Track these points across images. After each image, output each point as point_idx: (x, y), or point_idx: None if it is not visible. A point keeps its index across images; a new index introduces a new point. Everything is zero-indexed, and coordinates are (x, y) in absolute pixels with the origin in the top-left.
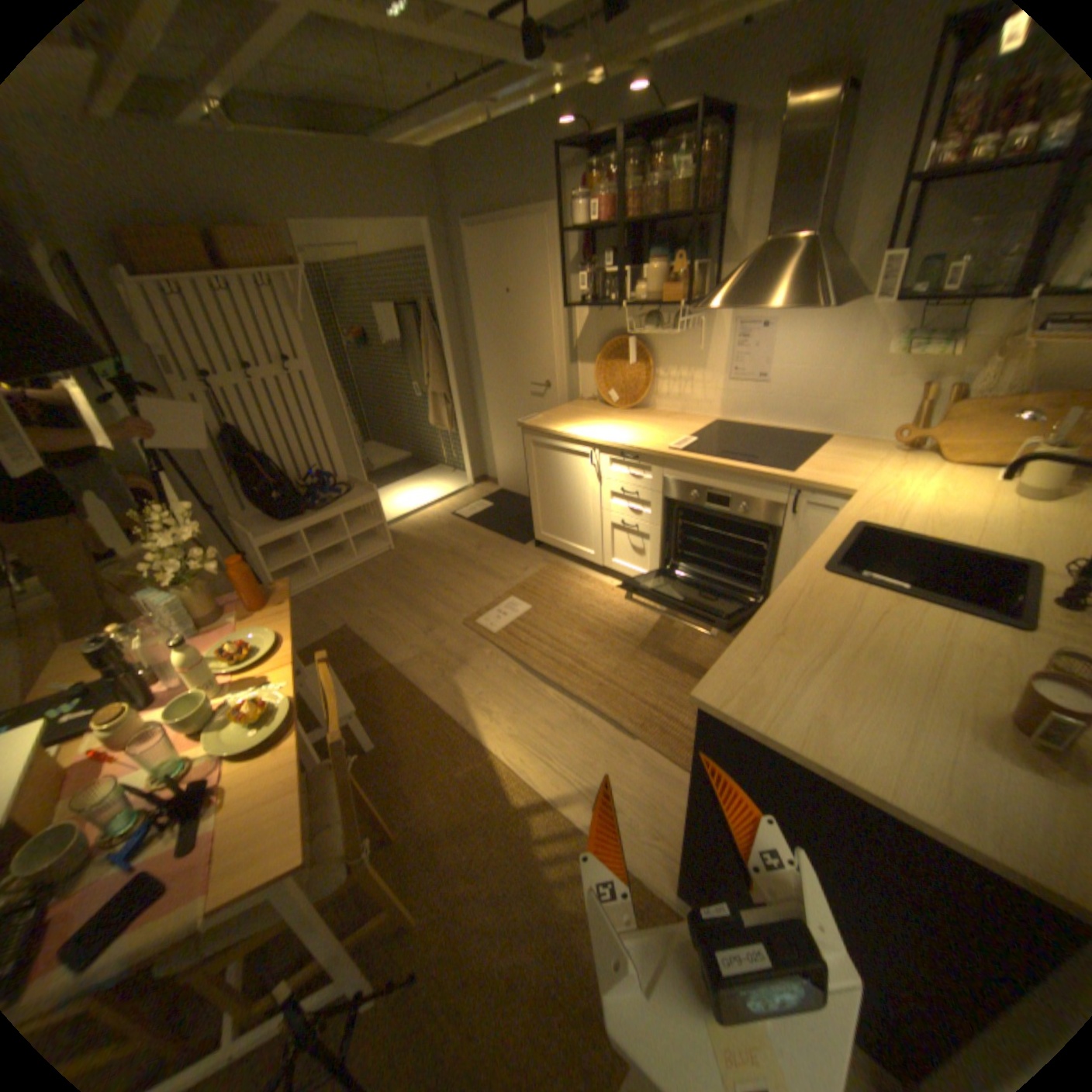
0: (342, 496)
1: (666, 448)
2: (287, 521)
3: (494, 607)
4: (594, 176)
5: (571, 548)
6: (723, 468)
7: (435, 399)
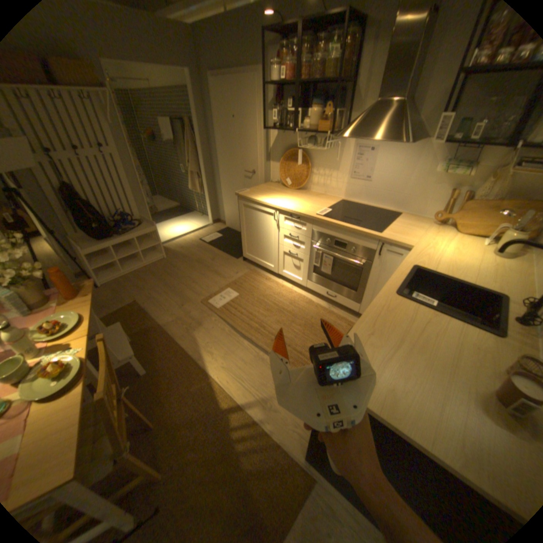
0: (135, 227)
1: (315, 214)
2: (102, 240)
3: (218, 293)
4: (284, 51)
5: (262, 263)
6: (345, 228)
7: (192, 175)
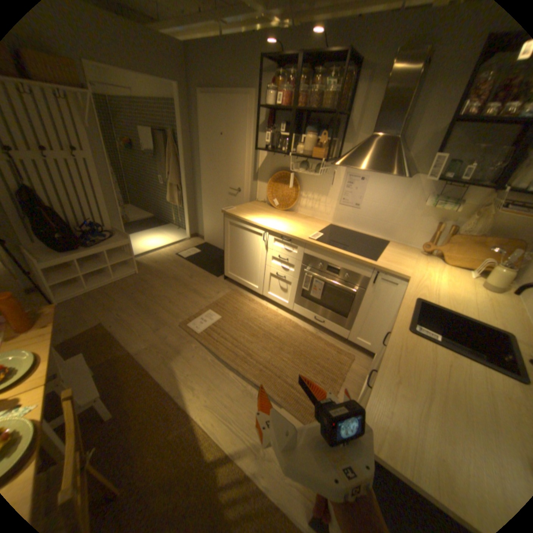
0: (106, 239)
1: (307, 237)
2: (65, 252)
3: (198, 316)
4: (279, 79)
5: (245, 283)
6: (339, 254)
7: (171, 187)
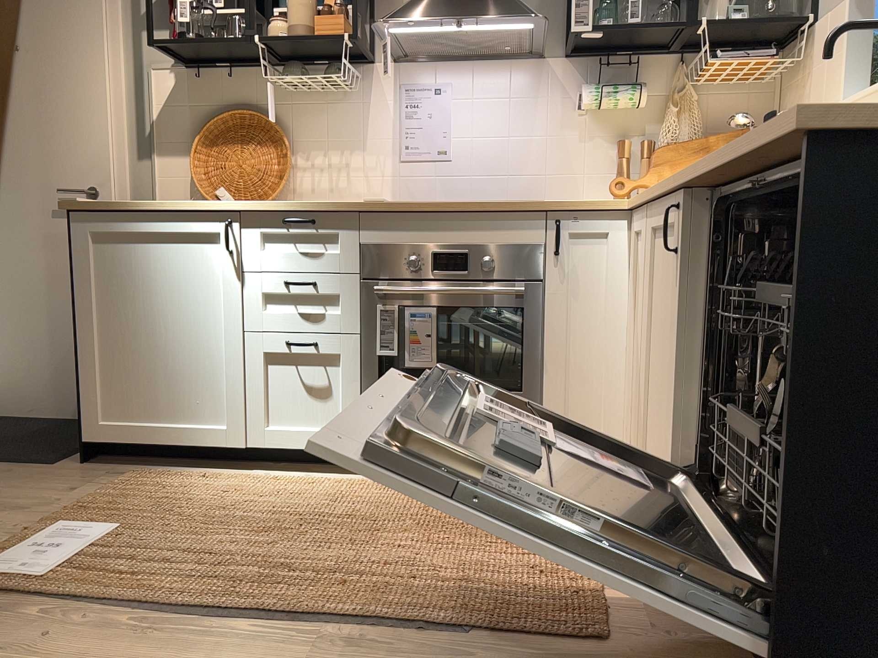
0: None
1: (360, 202)
2: None
3: (19, 547)
4: None
5: (176, 433)
6: (457, 207)
7: None
